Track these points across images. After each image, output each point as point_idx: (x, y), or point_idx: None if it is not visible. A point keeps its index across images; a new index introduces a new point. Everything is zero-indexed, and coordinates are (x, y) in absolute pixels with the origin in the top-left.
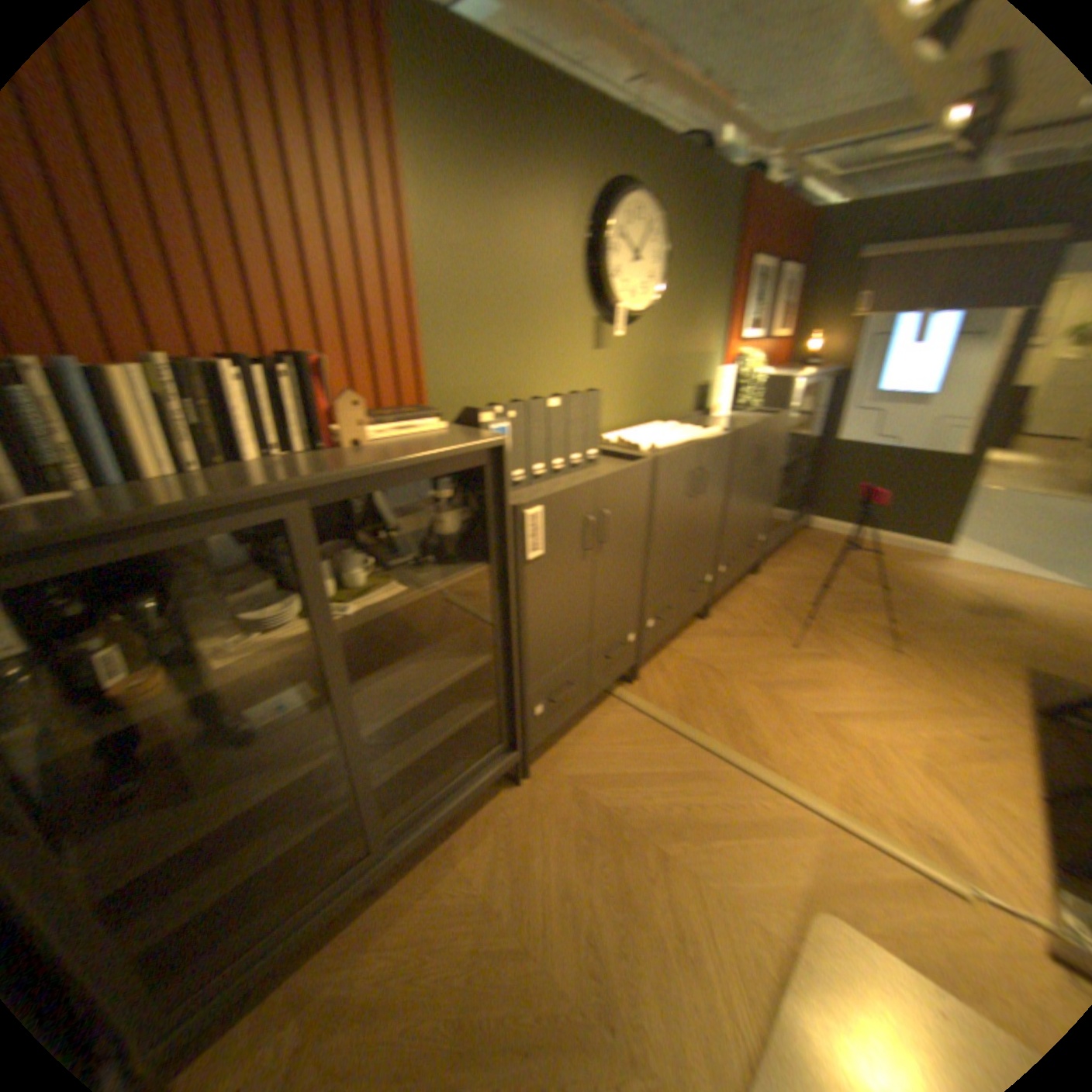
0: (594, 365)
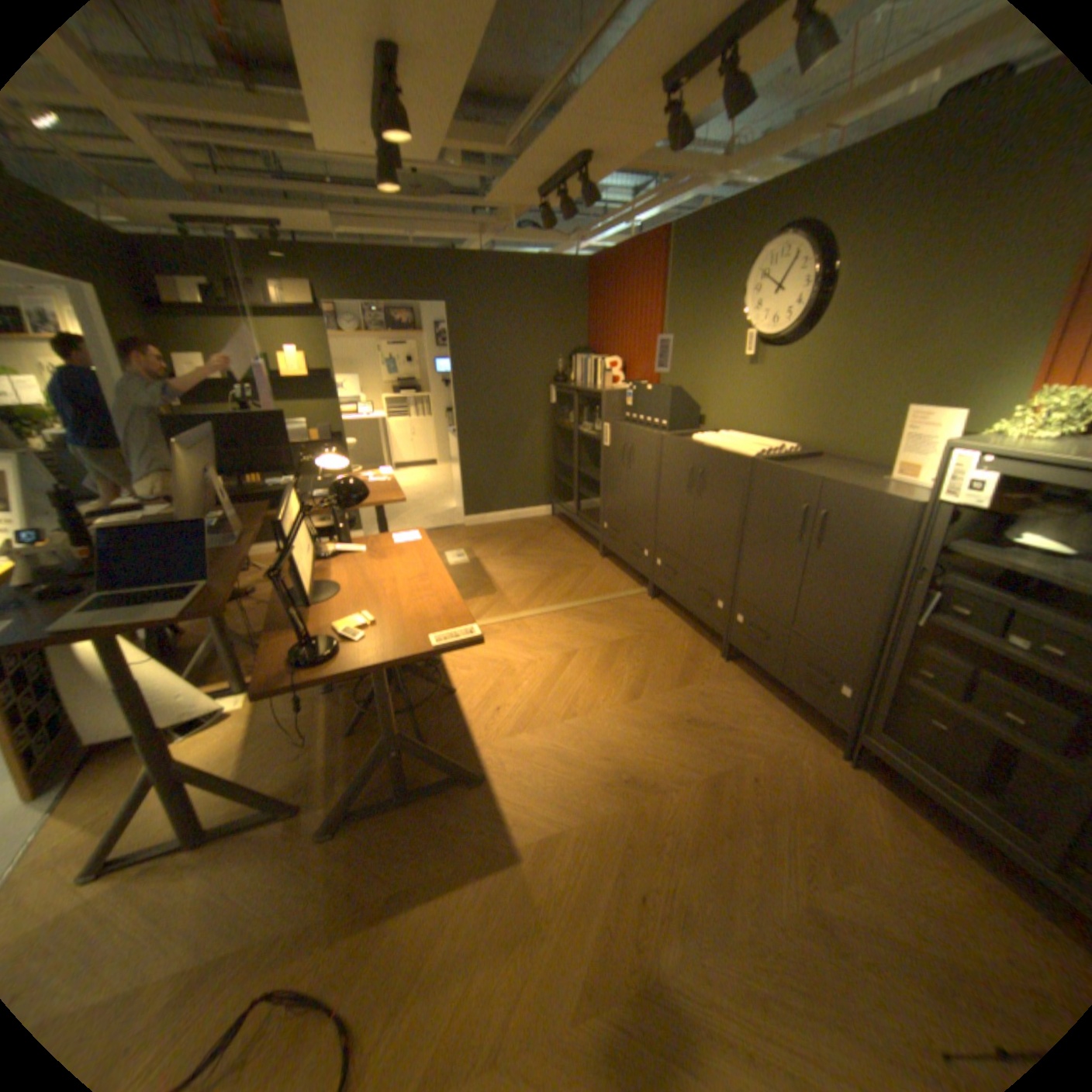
0: (747, 377)
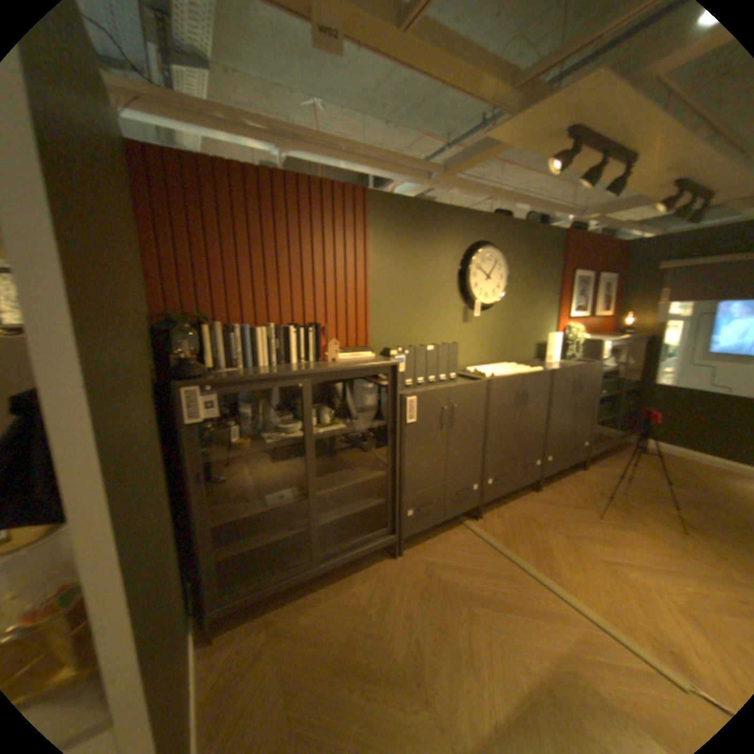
0: (461, 331)
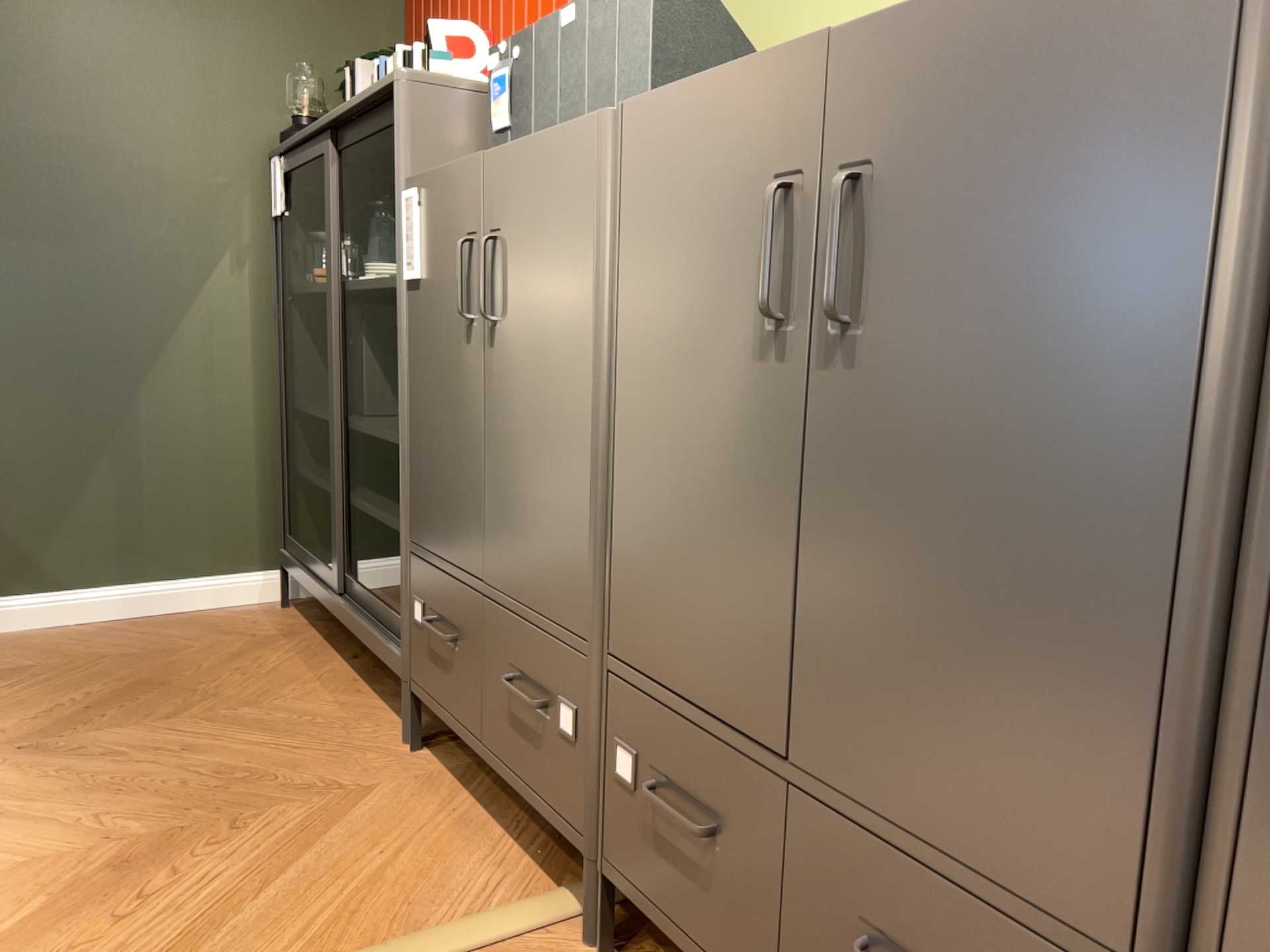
0: None
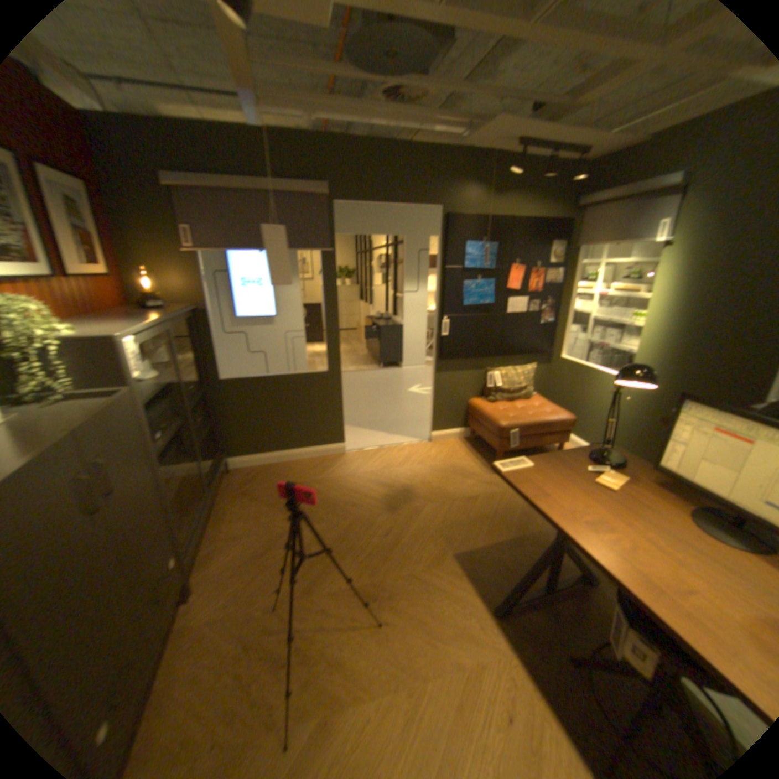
0: None
